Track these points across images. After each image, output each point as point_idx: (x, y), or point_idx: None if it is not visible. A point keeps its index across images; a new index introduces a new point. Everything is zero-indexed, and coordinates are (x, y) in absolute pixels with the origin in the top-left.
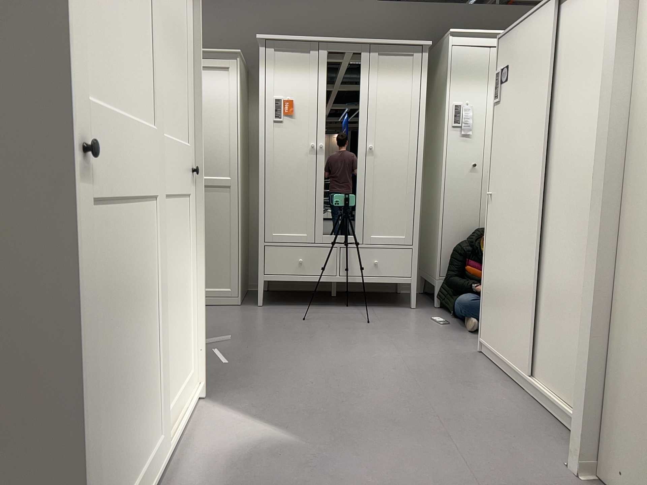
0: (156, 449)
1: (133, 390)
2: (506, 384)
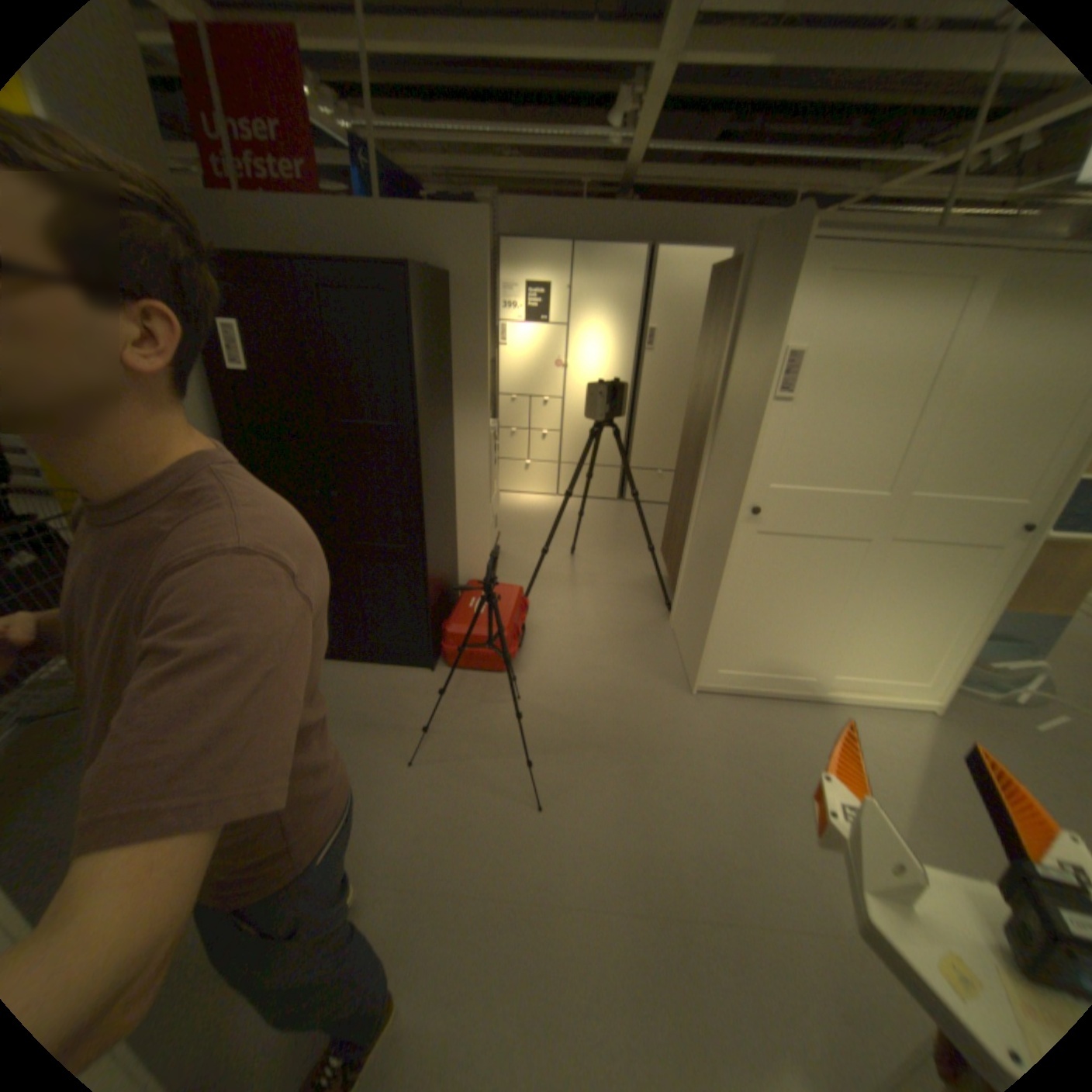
0: (811, 681)
1: (791, 634)
2: None
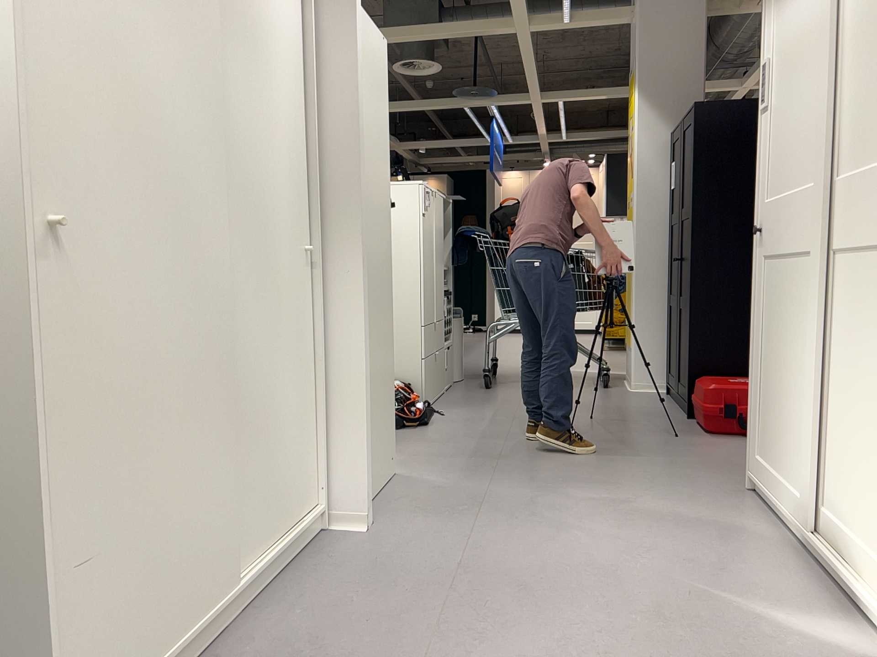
0: (793, 494)
1: (781, 403)
2: (224, 653)
